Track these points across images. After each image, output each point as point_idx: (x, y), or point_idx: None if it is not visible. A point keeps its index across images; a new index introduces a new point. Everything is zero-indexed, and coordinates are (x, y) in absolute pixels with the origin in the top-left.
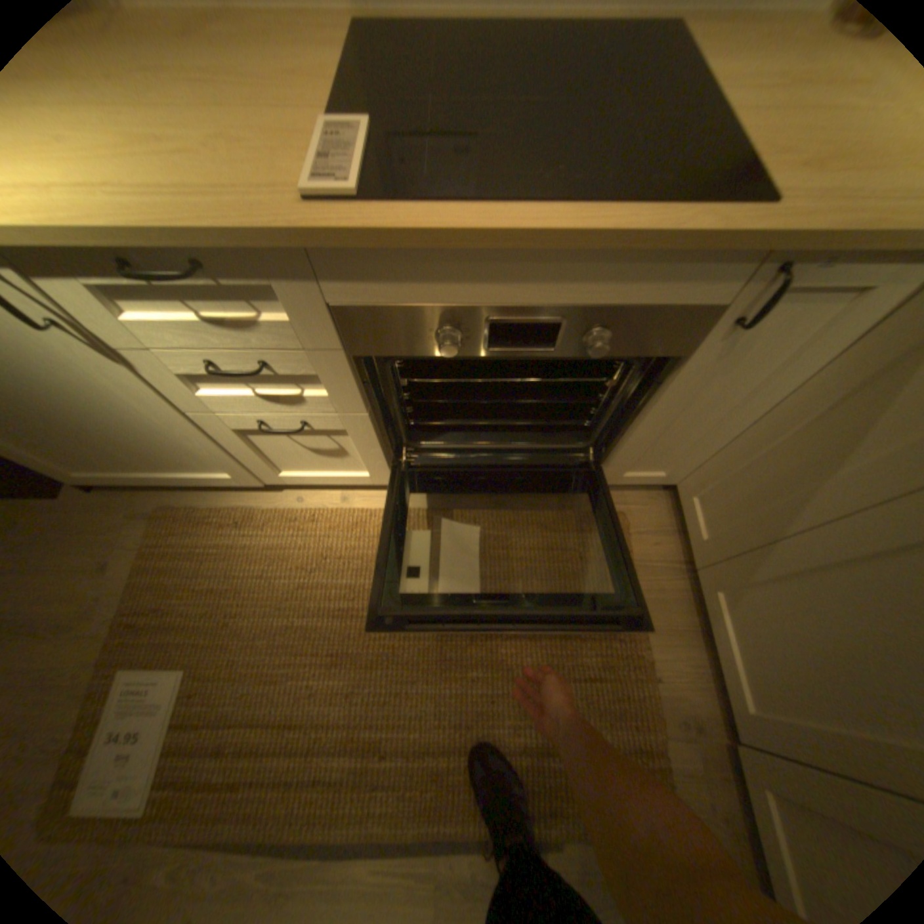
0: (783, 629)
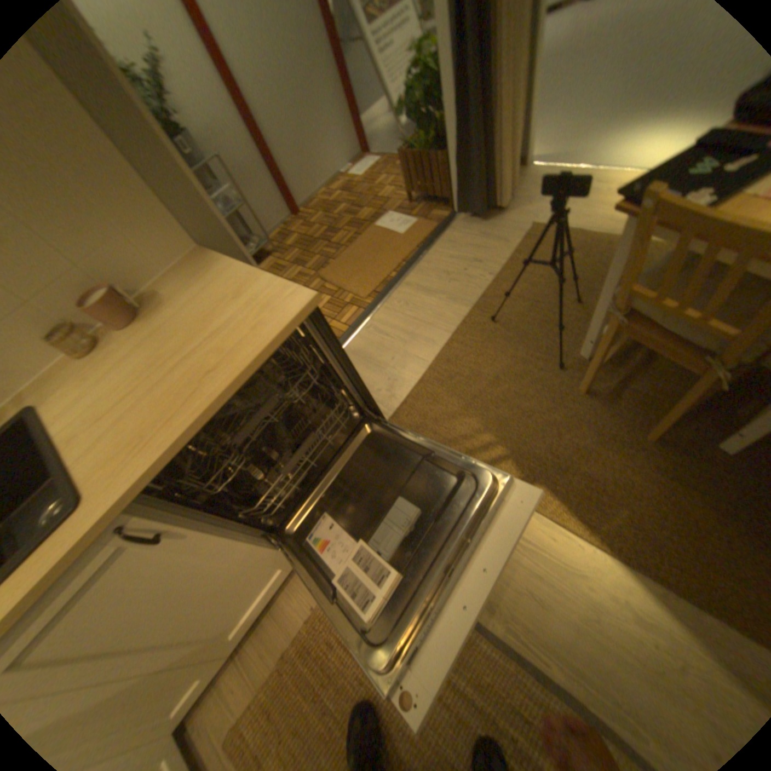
0: (213, 614)
